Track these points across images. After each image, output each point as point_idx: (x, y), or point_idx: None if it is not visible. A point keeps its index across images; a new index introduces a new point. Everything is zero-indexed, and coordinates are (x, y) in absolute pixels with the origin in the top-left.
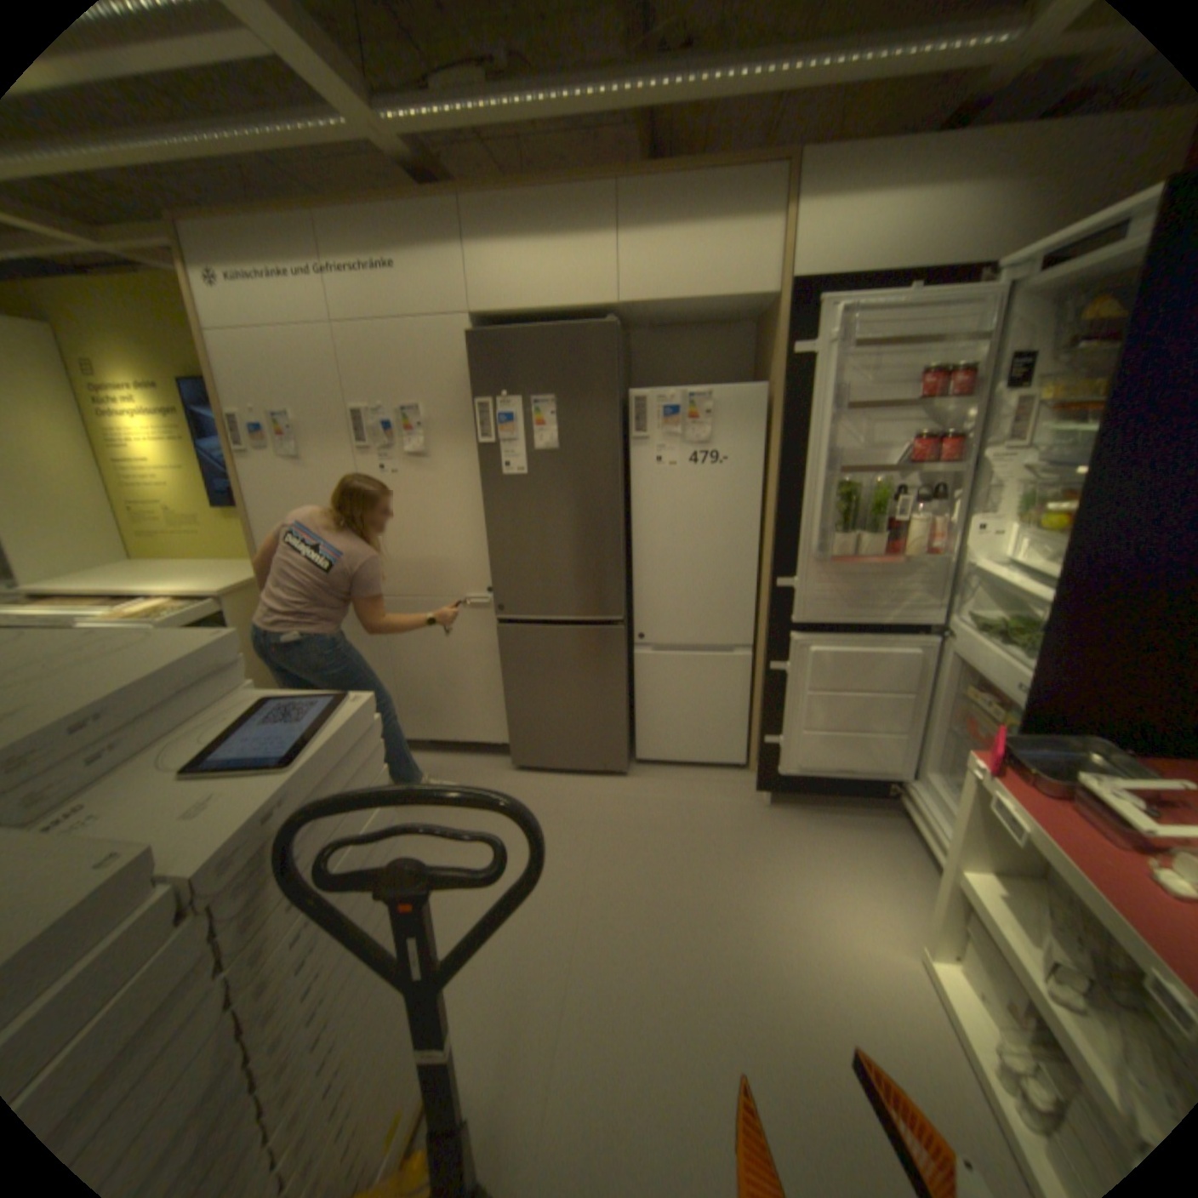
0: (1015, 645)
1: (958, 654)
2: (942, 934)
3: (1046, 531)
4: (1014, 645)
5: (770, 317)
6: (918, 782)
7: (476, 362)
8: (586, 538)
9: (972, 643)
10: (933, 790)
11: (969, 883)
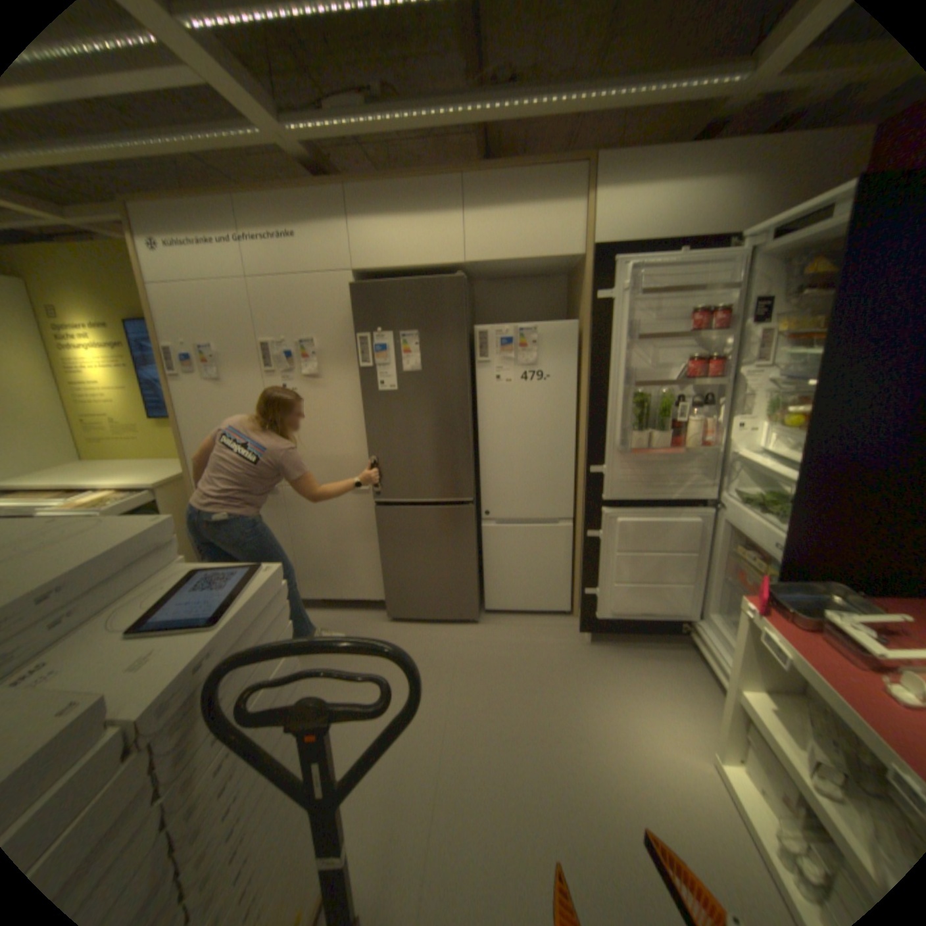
0: (771, 513)
1: (728, 521)
2: (728, 741)
3: (788, 428)
4: (770, 513)
5: (577, 271)
6: (703, 621)
7: (357, 306)
8: (443, 438)
9: (738, 512)
10: (715, 627)
11: (747, 700)
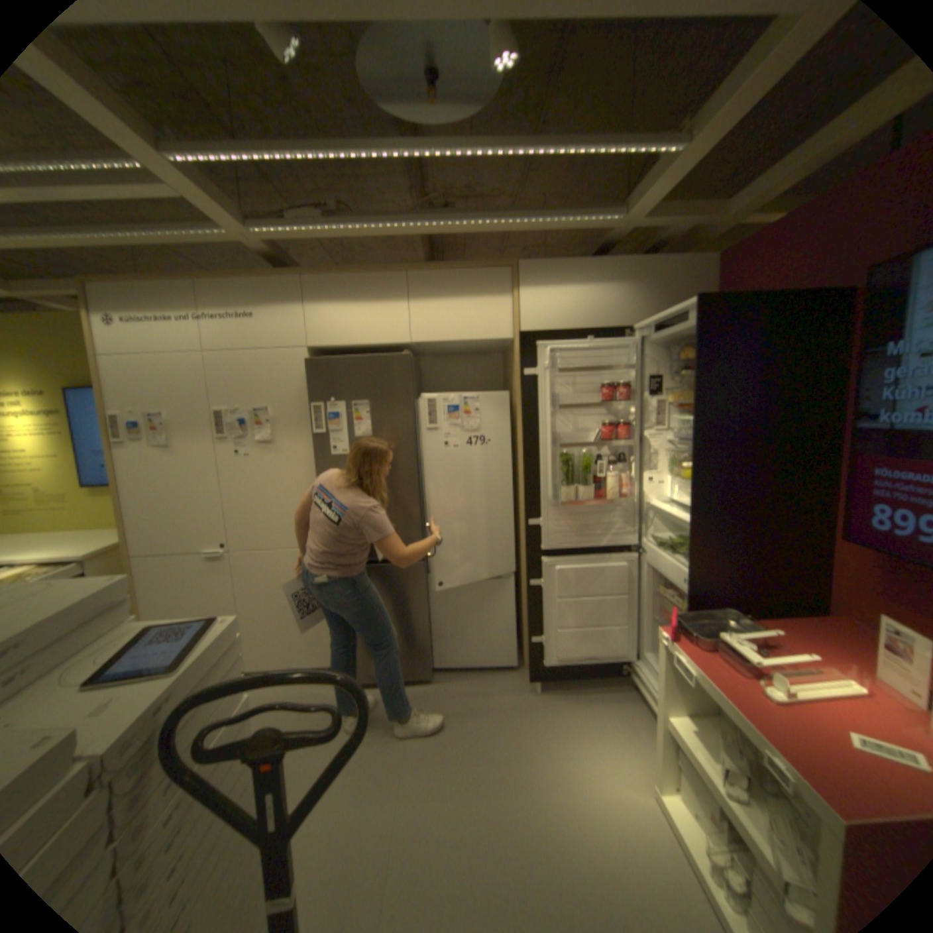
0: (678, 554)
1: (649, 564)
2: (662, 770)
3: (685, 480)
4: (677, 554)
5: (509, 351)
6: (639, 661)
7: (312, 379)
8: (394, 498)
9: (655, 555)
10: (649, 665)
11: (671, 724)
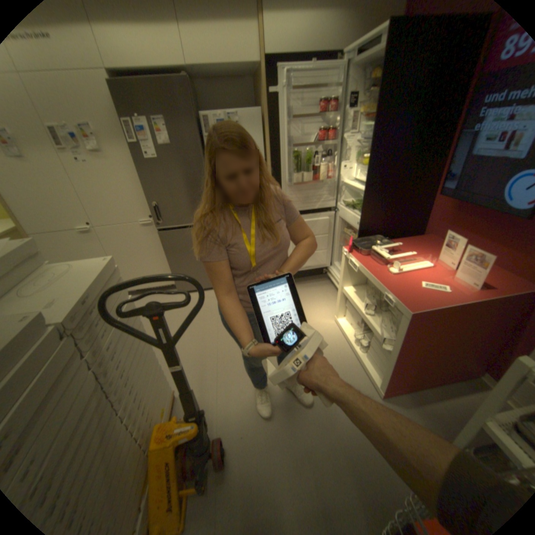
0: (356, 209)
1: (340, 217)
2: (338, 309)
3: (364, 166)
4: (355, 209)
5: (257, 74)
6: (331, 266)
7: (116, 98)
8: (192, 187)
9: (344, 211)
10: (336, 267)
11: (344, 289)
